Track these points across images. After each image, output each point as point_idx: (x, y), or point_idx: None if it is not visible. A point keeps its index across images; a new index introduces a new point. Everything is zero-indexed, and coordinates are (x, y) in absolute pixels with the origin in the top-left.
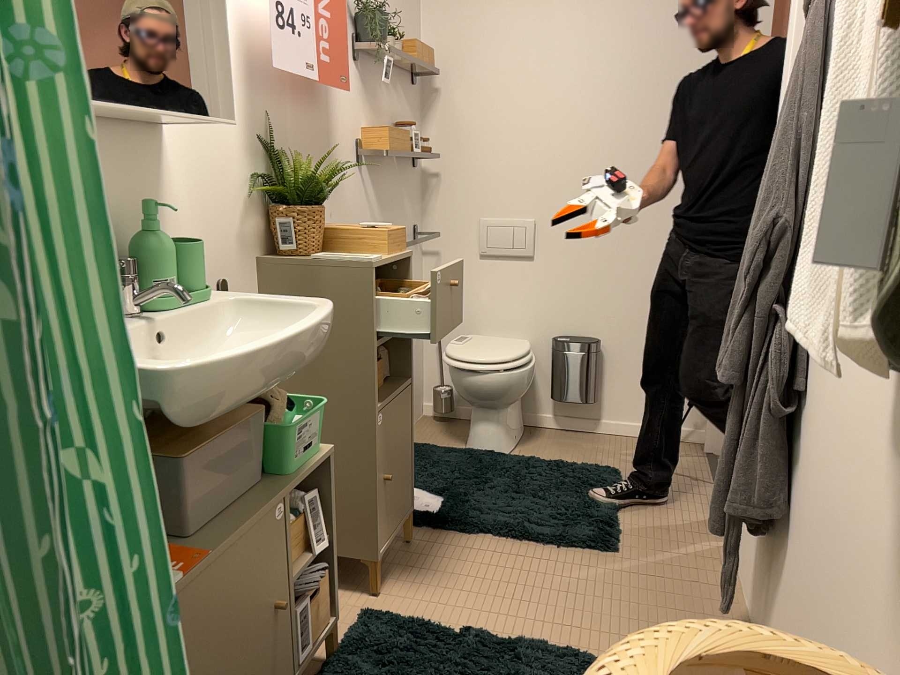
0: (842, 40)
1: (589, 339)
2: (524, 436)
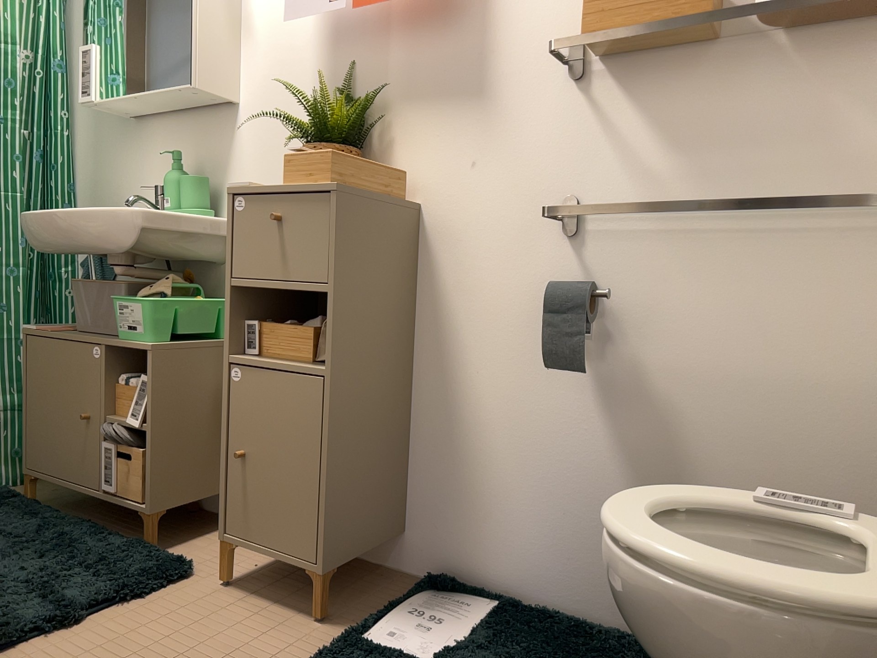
0: None
1: None
2: None
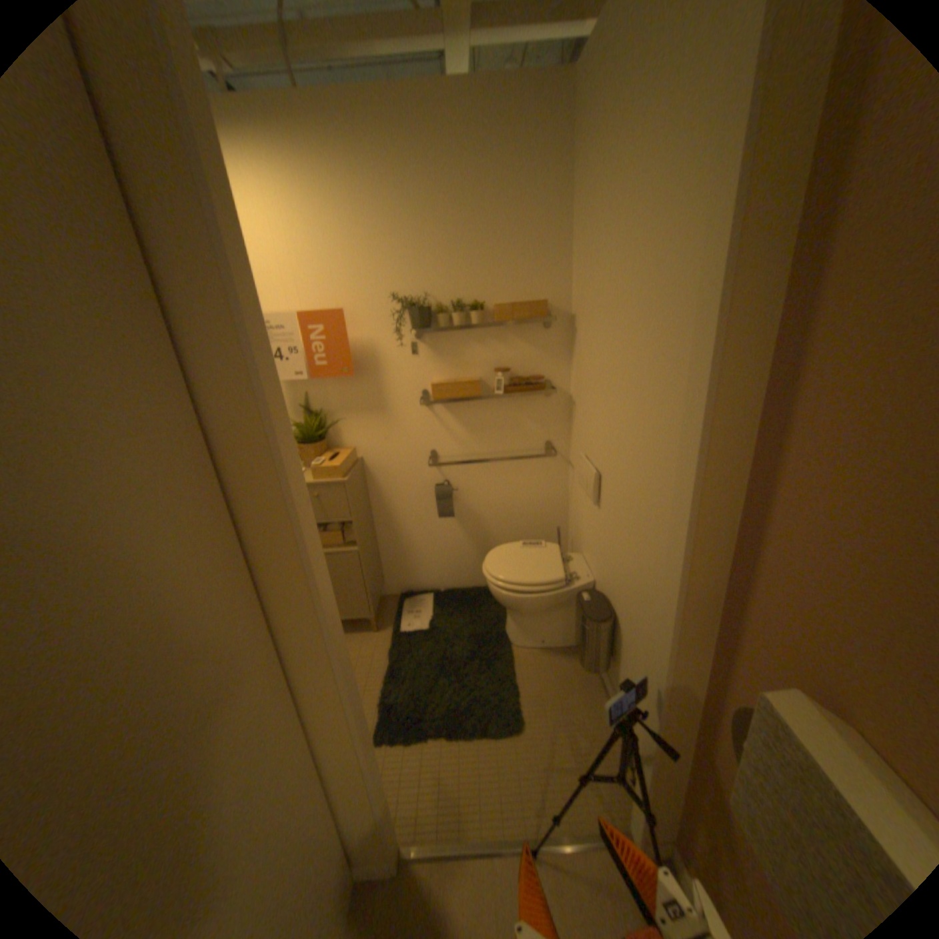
0: None
1: (608, 613)
2: (564, 648)
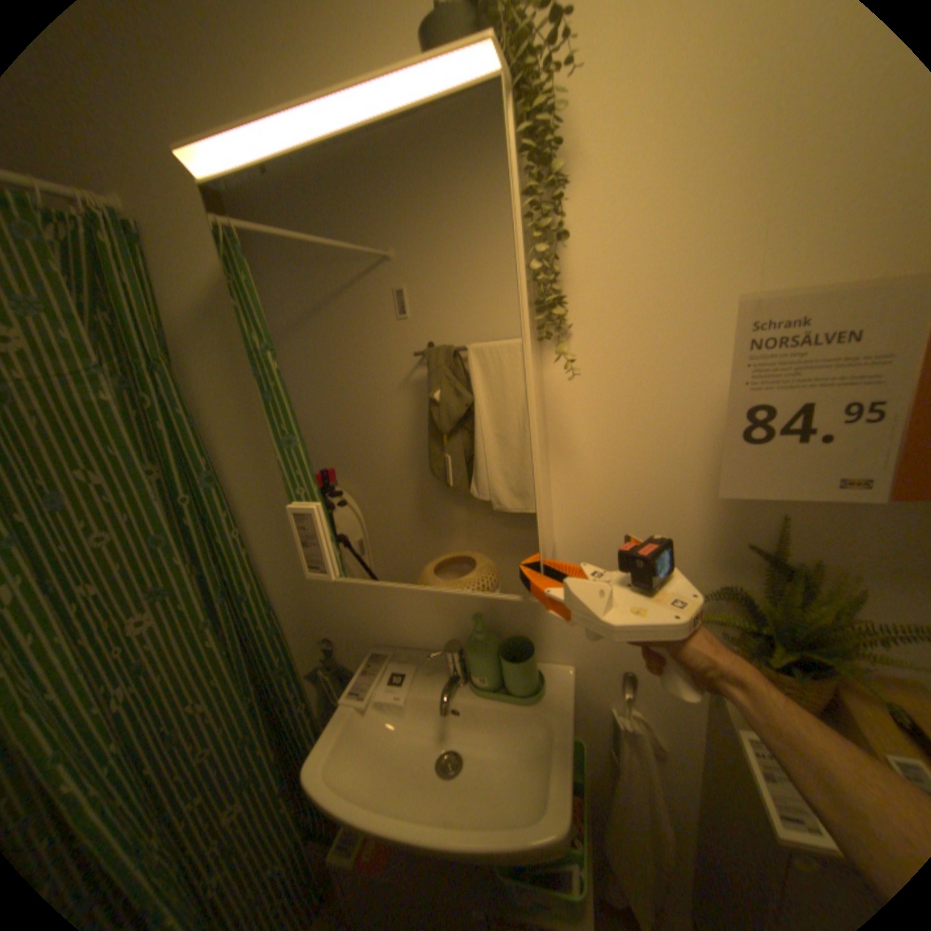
0: None
1: None
2: None
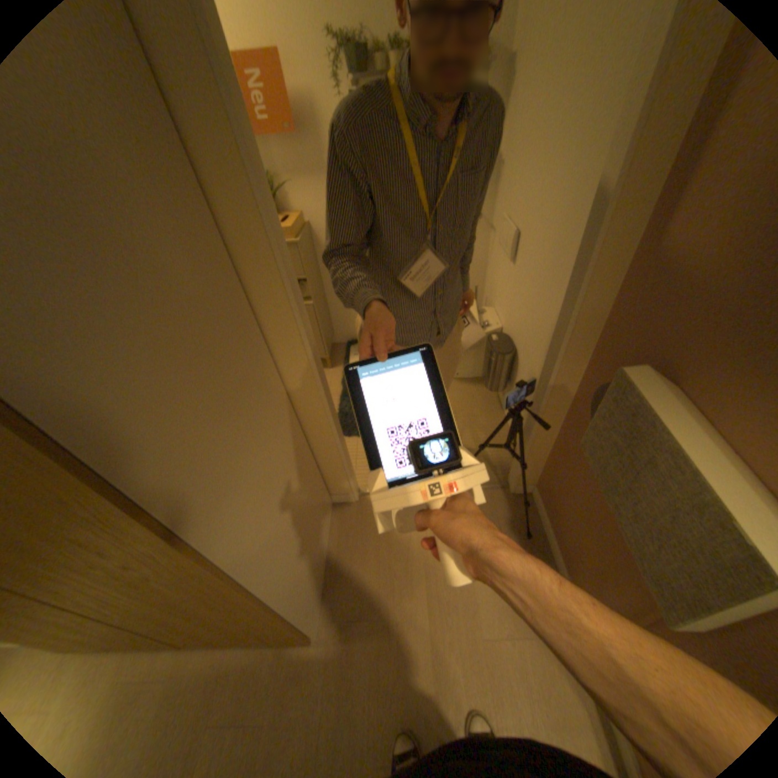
0: None
1: (510, 348)
2: (472, 378)
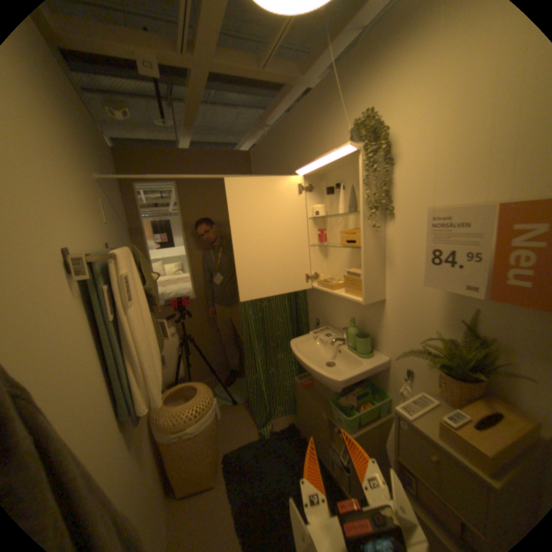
0: (150, 322)
1: None
2: None
